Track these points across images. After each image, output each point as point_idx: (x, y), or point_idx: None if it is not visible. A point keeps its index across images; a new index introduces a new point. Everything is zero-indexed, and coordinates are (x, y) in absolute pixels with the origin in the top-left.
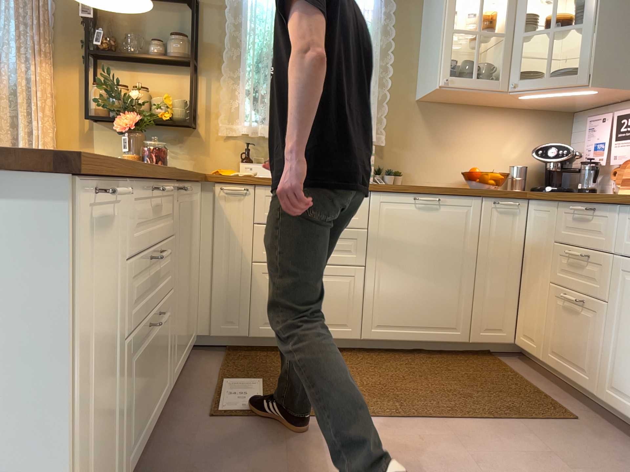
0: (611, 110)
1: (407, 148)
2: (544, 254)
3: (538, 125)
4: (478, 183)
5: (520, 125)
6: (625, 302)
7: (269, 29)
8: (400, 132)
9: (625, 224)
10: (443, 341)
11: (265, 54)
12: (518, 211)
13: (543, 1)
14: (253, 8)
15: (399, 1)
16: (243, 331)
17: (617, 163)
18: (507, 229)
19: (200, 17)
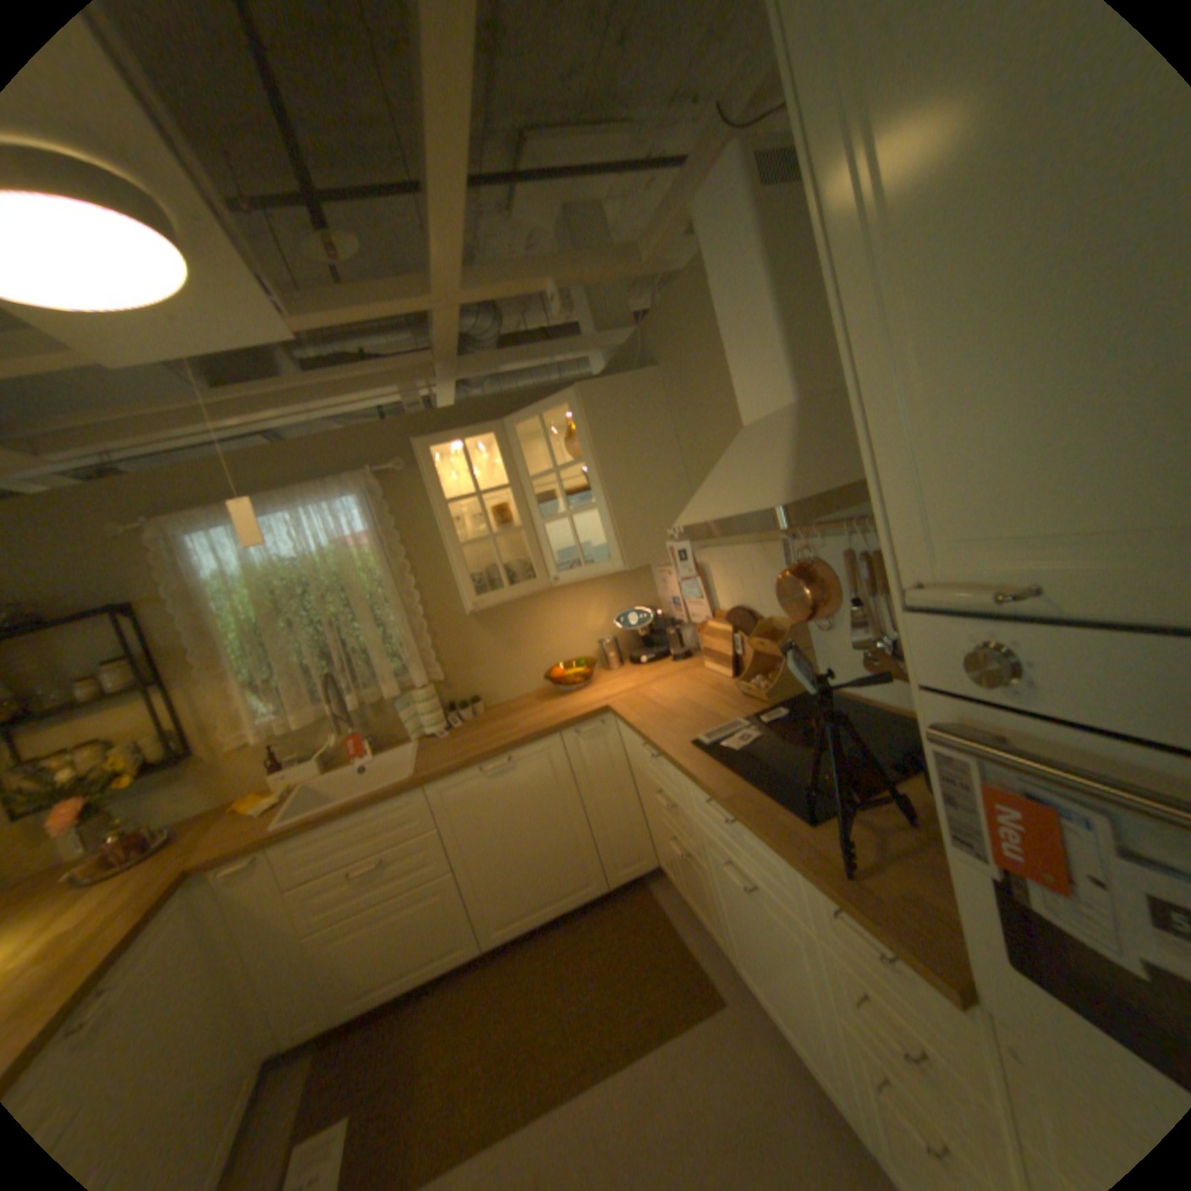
0: (674, 559)
1: (474, 666)
2: (644, 780)
3: (613, 583)
4: (564, 686)
5: (593, 590)
6: (717, 877)
7: (238, 603)
8: (459, 652)
9: (686, 786)
10: (579, 906)
11: (244, 637)
12: (605, 729)
13: (565, 452)
14: (205, 588)
15: (398, 508)
16: (325, 1023)
17: (696, 621)
18: (601, 754)
19: (137, 620)
